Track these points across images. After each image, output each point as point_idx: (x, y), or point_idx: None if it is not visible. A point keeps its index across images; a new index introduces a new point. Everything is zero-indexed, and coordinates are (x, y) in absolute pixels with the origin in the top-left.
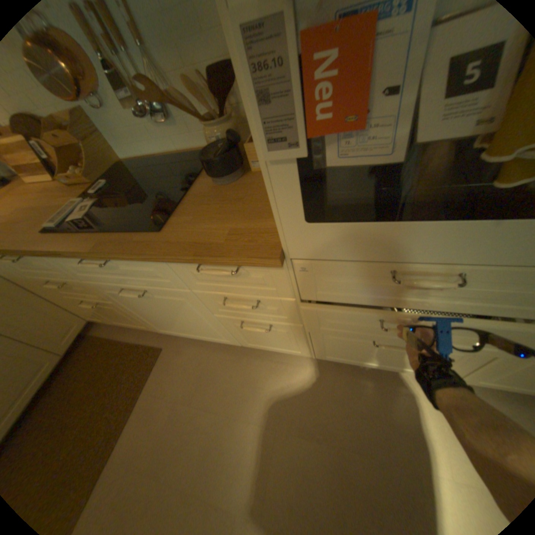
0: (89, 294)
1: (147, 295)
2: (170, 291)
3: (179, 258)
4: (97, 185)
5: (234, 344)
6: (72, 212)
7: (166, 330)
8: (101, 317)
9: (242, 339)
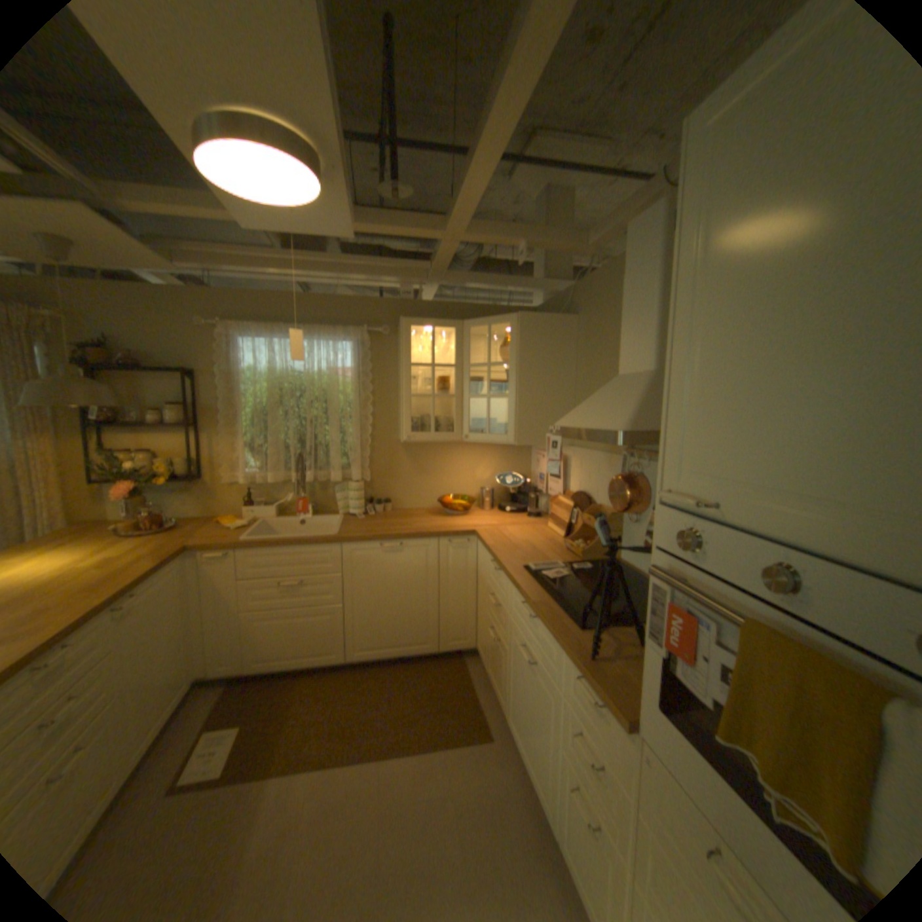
0: (503, 629)
1: (534, 671)
2: (551, 685)
3: (574, 660)
4: (584, 567)
5: (553, 831)
6: (551, 572)
7: (514, 729)
8: (487, 657)
9: (564, 830)
